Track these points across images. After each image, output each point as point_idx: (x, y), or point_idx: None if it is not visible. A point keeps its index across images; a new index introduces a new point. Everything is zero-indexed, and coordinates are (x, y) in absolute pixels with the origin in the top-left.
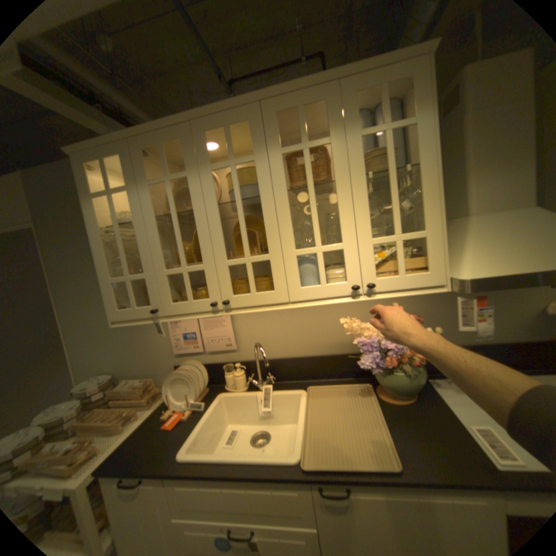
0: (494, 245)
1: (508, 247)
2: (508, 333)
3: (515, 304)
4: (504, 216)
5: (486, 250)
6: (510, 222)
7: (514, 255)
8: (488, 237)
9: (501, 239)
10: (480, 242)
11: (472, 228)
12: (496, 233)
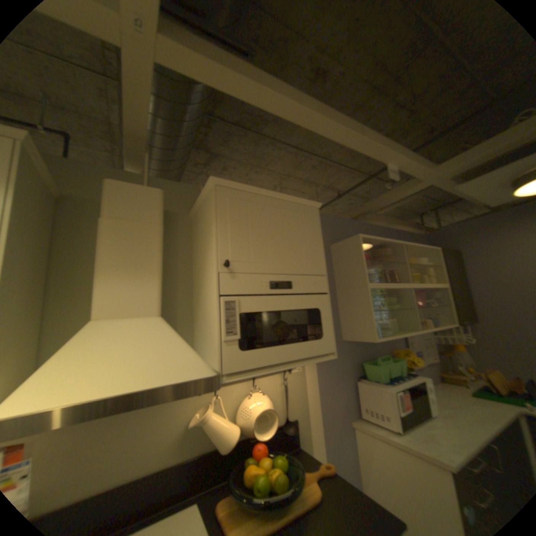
0: (81, 359)
1: (94, 362)
2: (155, 458)
3: (164, 418)
4: (124, 323)
5: (65, 366)
6: (123, 330)
7: (92, 374)
8: (84, 348)
9: (96, 350)
10: (69, 354)
11: (78, 335)
12: (98, 343)
